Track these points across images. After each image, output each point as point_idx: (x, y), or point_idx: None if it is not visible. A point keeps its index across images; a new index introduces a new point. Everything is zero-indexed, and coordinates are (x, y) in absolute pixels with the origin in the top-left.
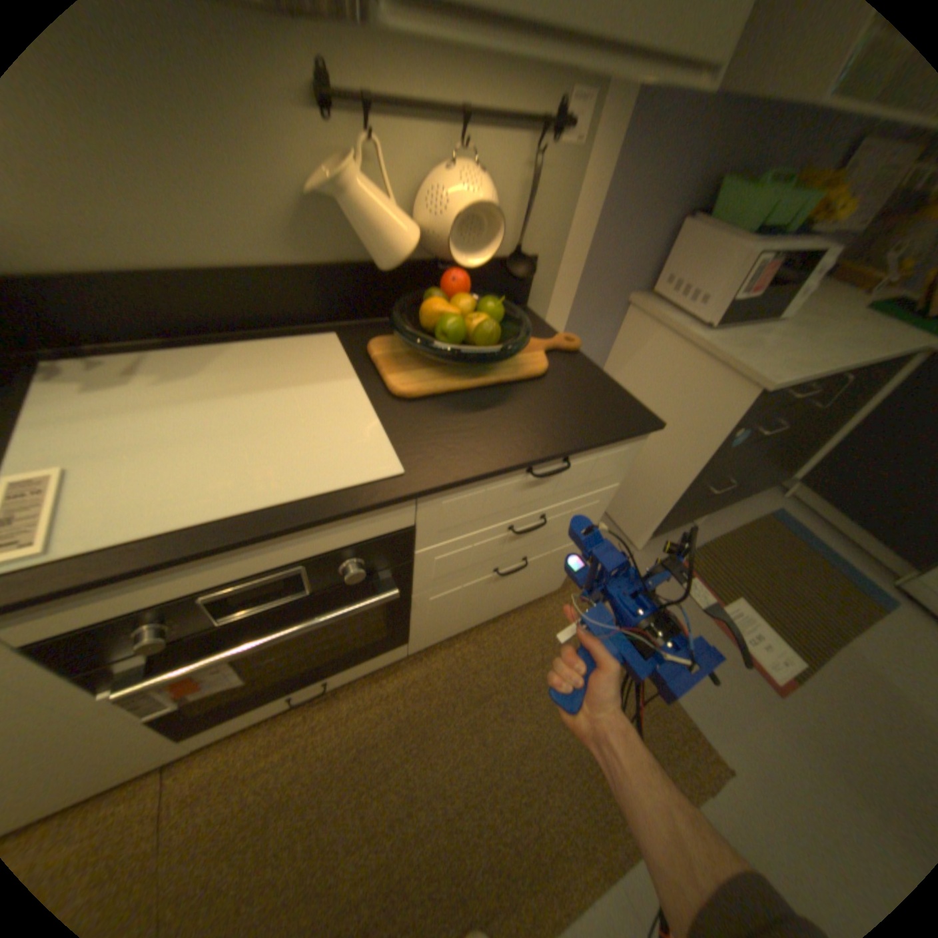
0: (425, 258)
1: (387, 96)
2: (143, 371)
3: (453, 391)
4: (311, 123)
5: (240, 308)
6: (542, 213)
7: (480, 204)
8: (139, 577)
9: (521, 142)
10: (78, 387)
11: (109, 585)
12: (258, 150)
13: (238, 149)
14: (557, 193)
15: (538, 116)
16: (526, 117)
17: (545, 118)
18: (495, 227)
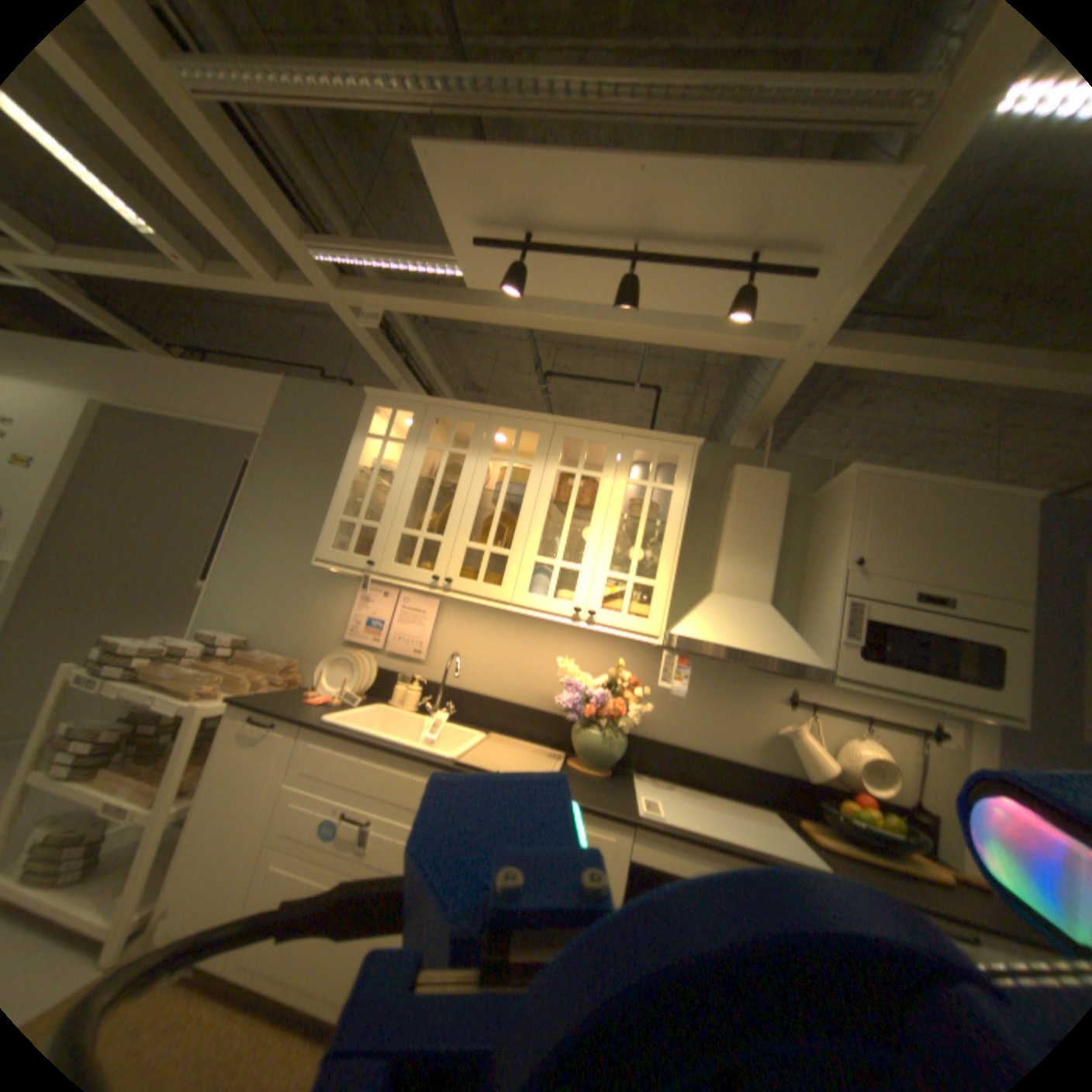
0: (842, 791)
1: (827, 708)
2: (674, 794)
3: (867, 865)
4: (786, 712)
5: (724, 784)
6: (937, 788)
7: (882, 763)
8: (692, 852)
9: (911, 743)
10: (648, 789)
11: (681, 849)
12: (759, 718)
13: (751, 715)
14: (948, 777)
15: (920, 731)
16: (912, 731)
17: (926, 733)
18: (895, 781)
